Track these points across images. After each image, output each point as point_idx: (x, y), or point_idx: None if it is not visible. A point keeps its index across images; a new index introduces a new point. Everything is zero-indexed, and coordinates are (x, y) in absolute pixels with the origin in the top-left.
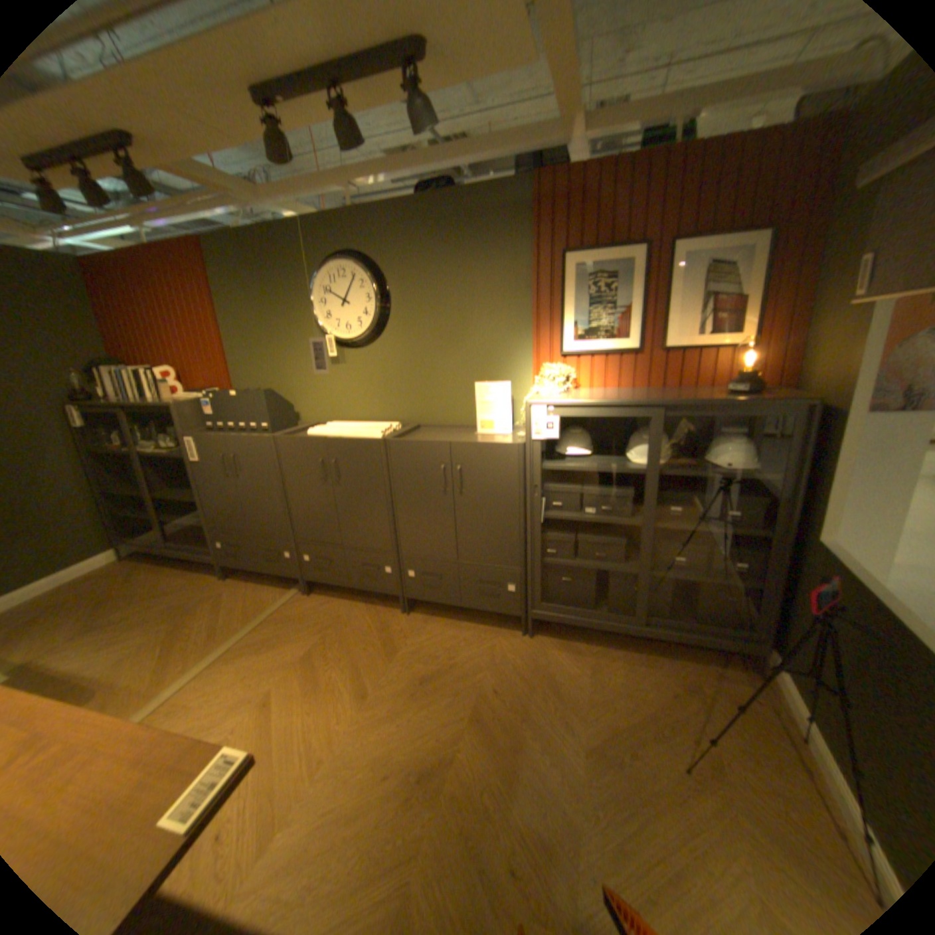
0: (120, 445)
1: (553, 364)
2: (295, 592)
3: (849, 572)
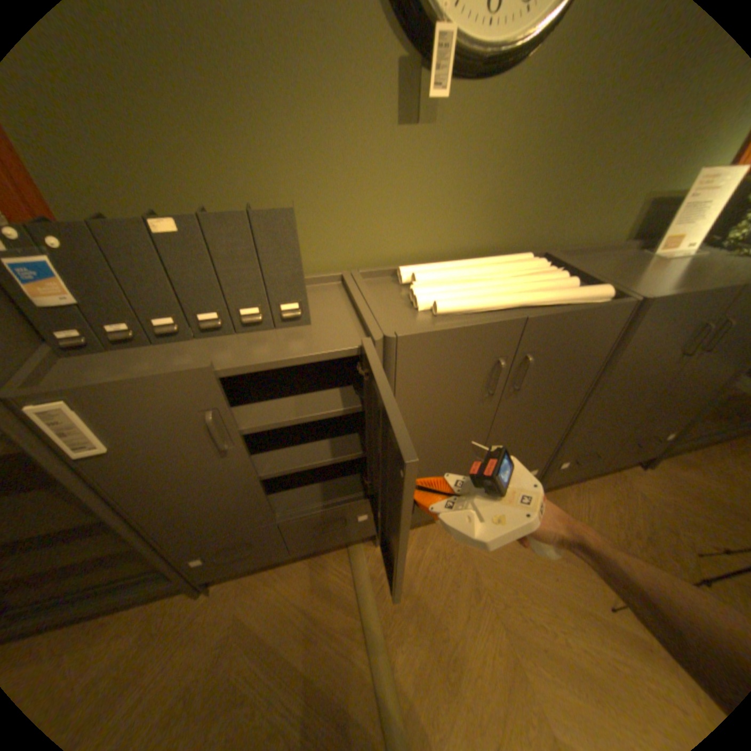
0: None
1: None
2: (361, 547)
3: None
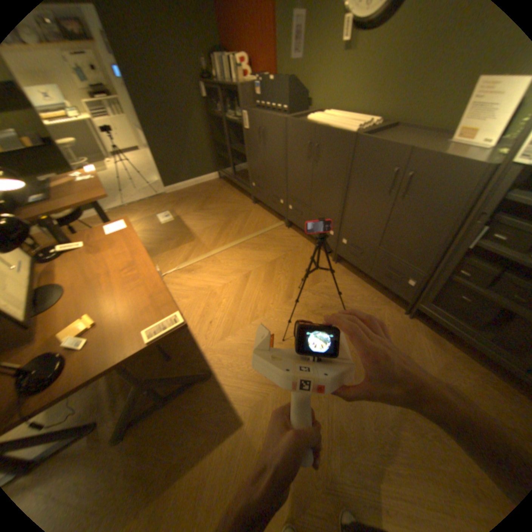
0: (221, 111)
1: None
2: (283, 223)
3: None
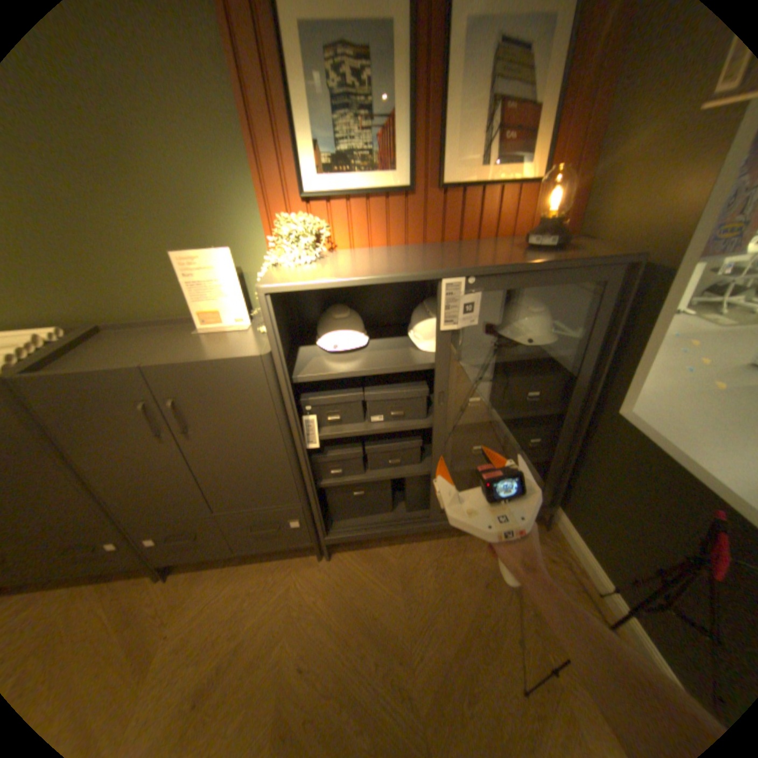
0: None
1: (291, 214)
2: None
3: (668, 458)
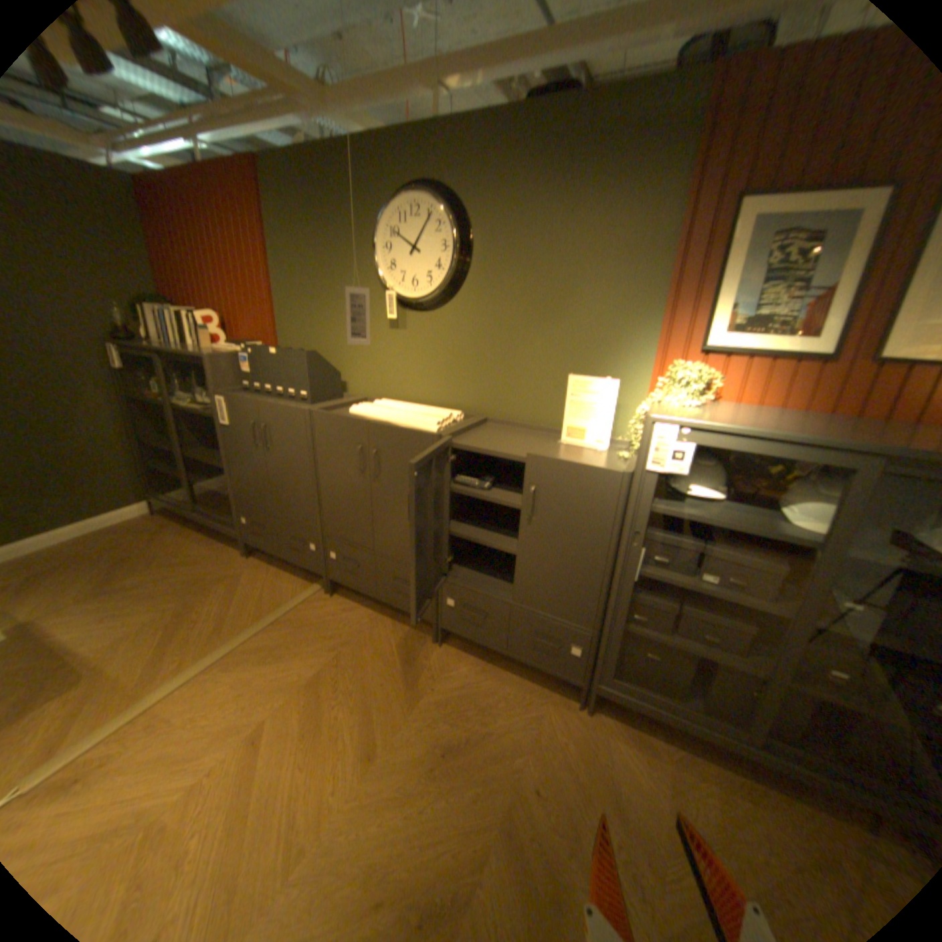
0: (159, 392)
1: (687, 361)
2: (318, 588)
3: None
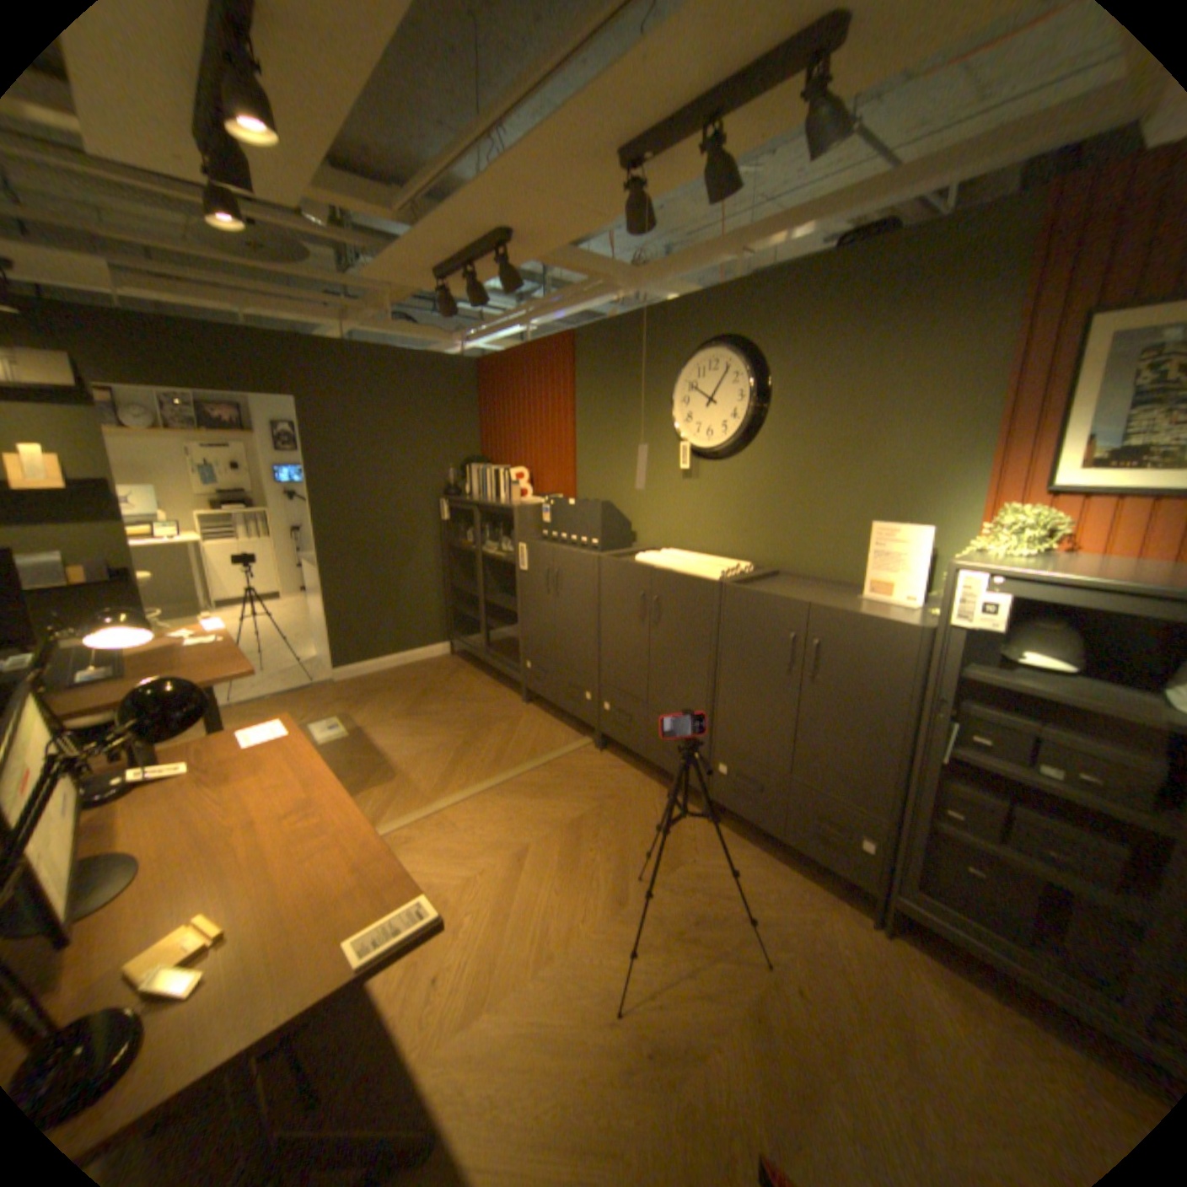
0: (474, 542)
1: (1029, 505)
2: (590, 742)
3: None
